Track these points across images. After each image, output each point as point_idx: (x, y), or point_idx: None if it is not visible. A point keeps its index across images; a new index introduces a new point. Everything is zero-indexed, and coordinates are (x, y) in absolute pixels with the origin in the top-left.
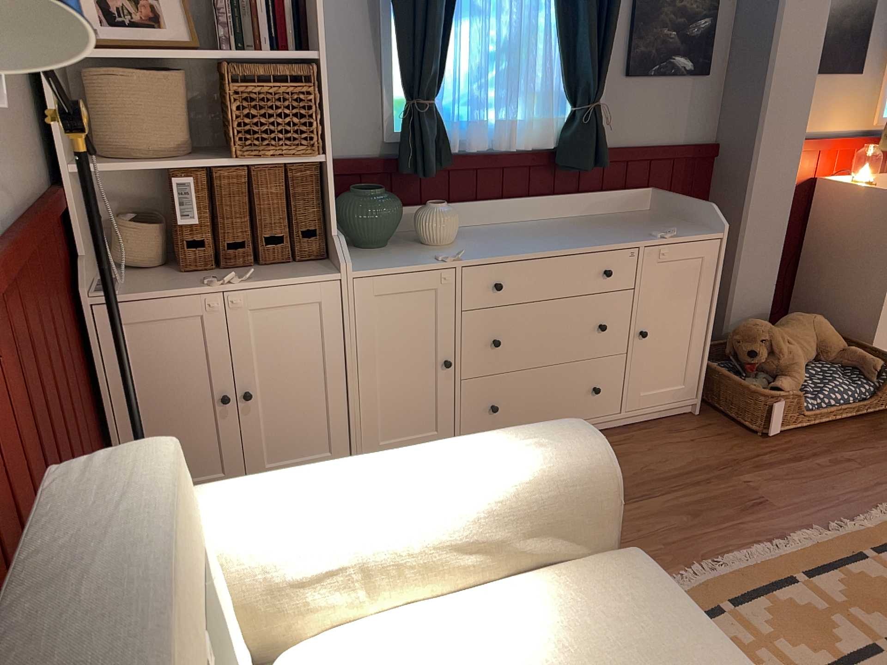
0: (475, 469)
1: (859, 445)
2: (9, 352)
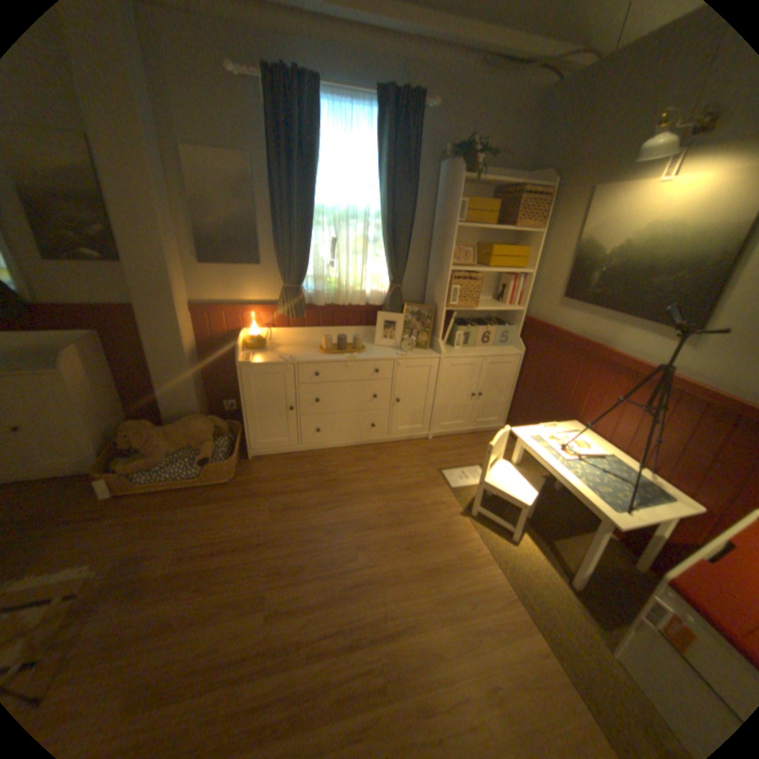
0: None
1: (156, 511)
2: None
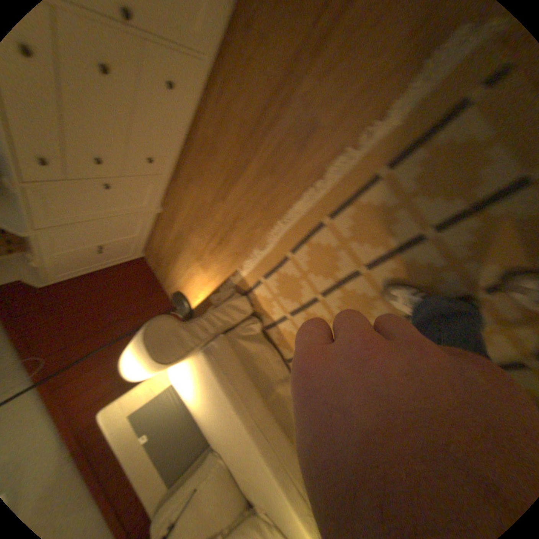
0: (138, 366)
1: None
2: (63, 364)
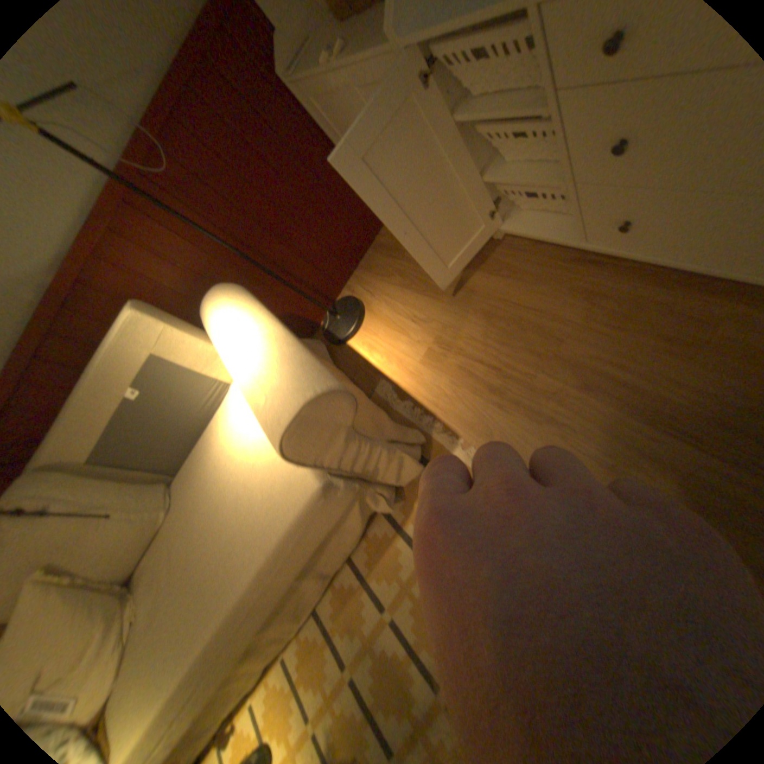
0: (248, 379)
1: None
2: (175, 196)
